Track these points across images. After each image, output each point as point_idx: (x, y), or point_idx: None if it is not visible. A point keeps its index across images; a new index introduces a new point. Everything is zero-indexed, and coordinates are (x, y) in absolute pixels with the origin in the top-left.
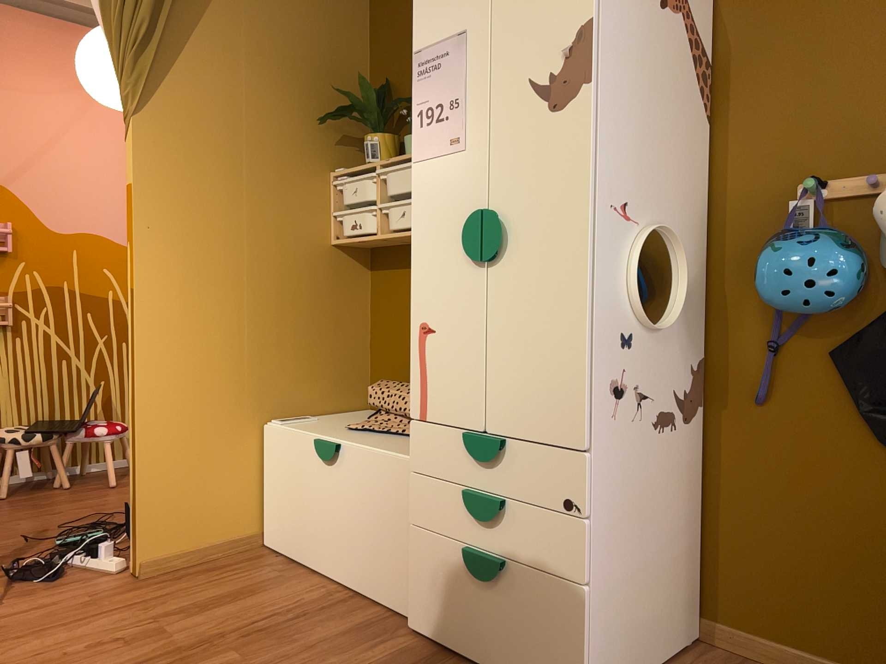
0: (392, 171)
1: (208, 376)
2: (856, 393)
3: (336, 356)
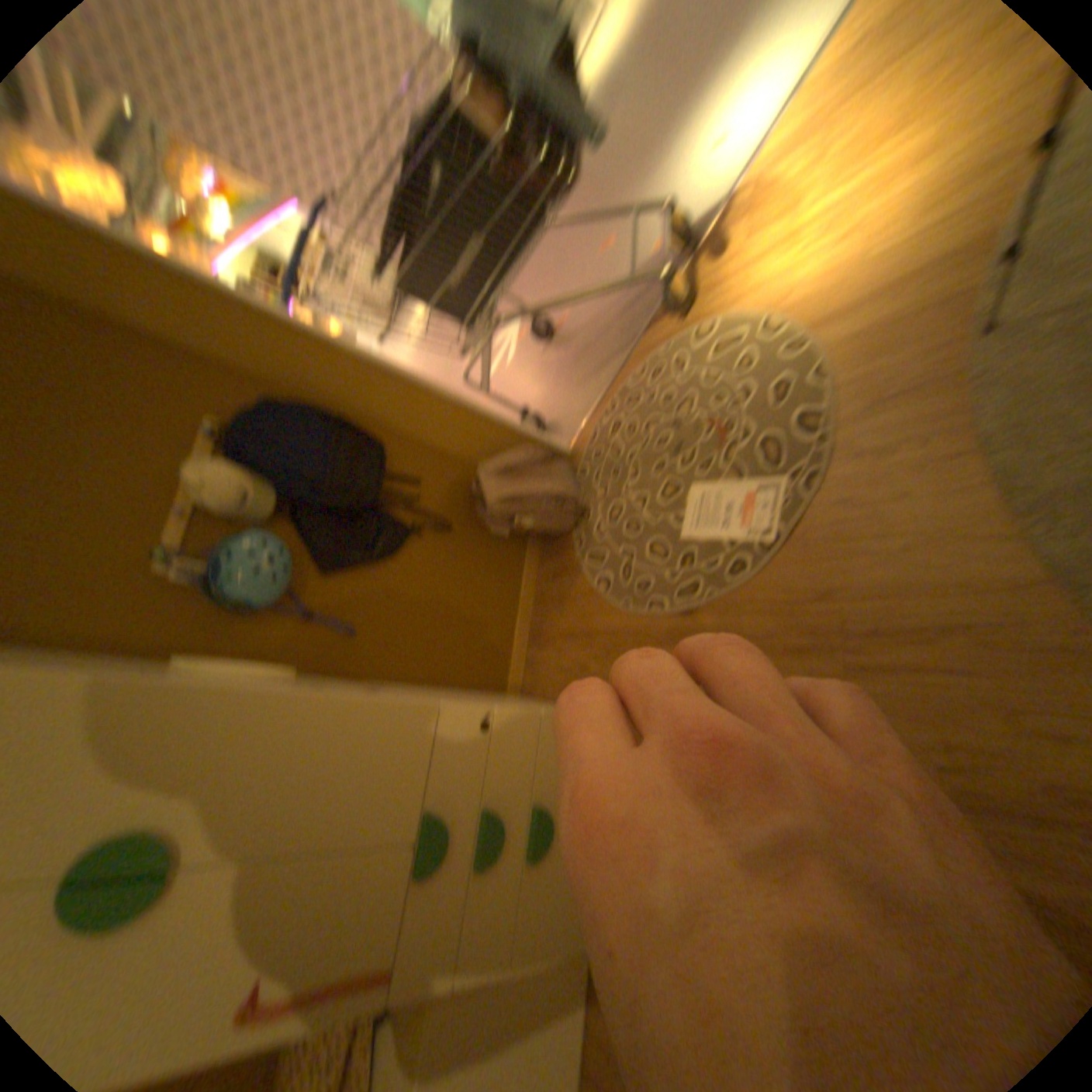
0: None
1: None
2: (360, 557)
3: None
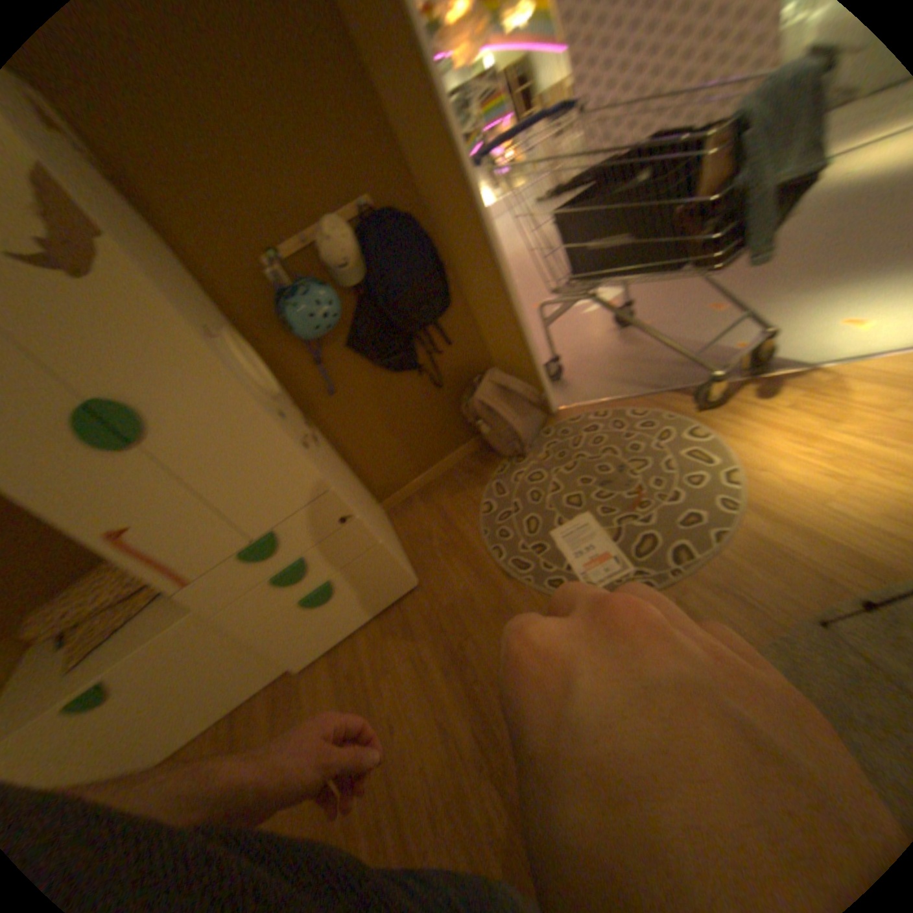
0: None
1: None
2: (370, 357)
3: None
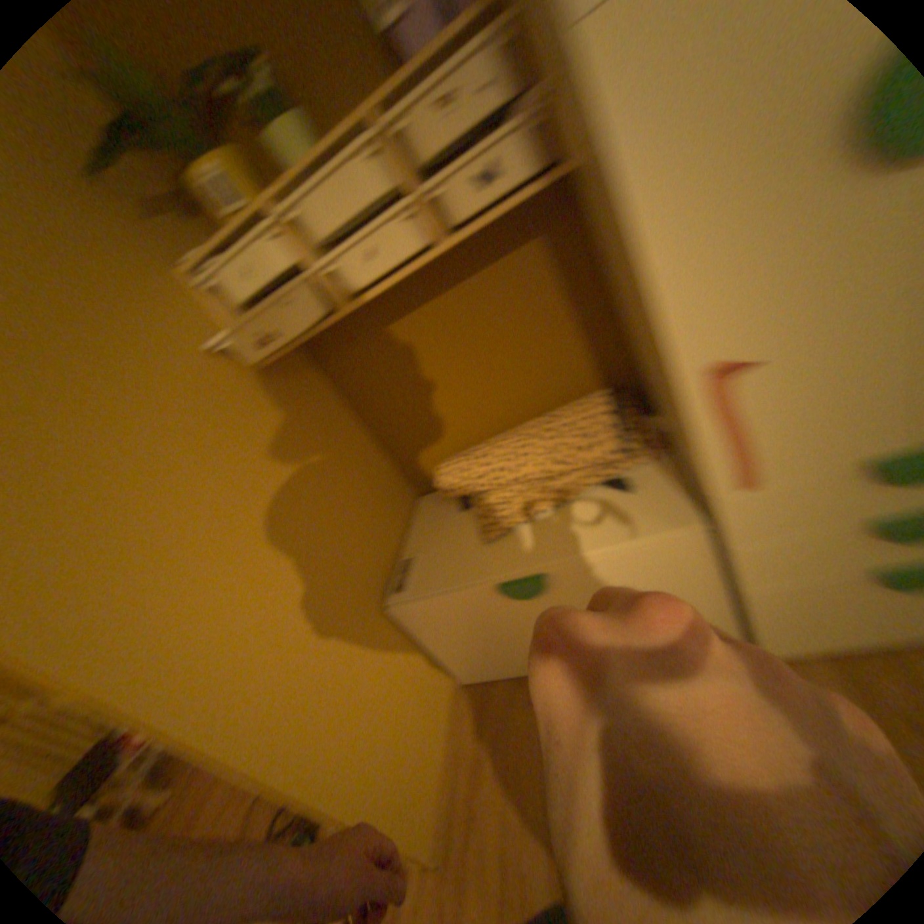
0: (308, 191)
1: (307, 641)
2: None
3: (369, 479)
